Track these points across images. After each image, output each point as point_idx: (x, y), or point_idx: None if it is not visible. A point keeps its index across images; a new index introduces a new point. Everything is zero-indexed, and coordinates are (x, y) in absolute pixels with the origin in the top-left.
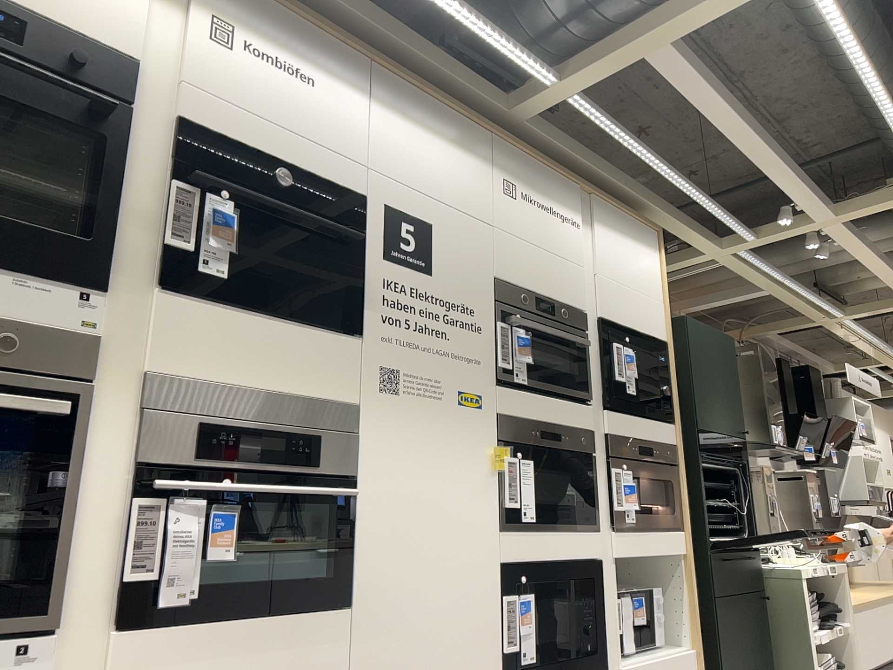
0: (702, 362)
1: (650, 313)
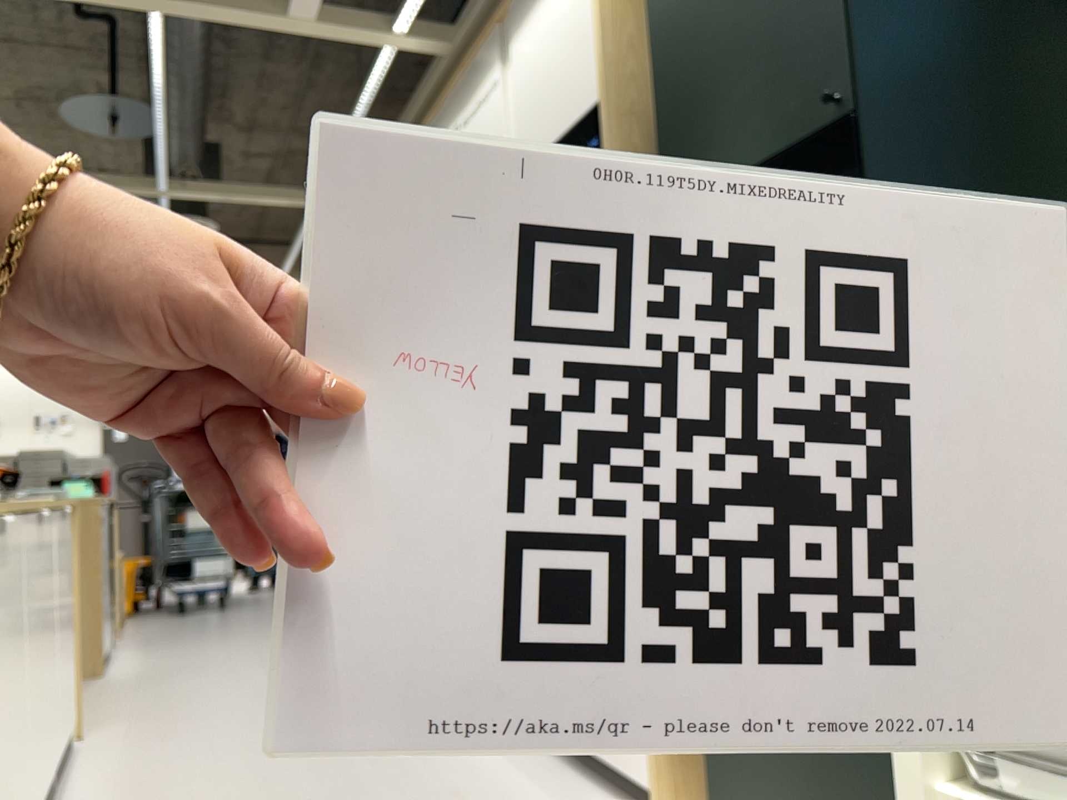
0: (691, 35)
1: (578, 80)
